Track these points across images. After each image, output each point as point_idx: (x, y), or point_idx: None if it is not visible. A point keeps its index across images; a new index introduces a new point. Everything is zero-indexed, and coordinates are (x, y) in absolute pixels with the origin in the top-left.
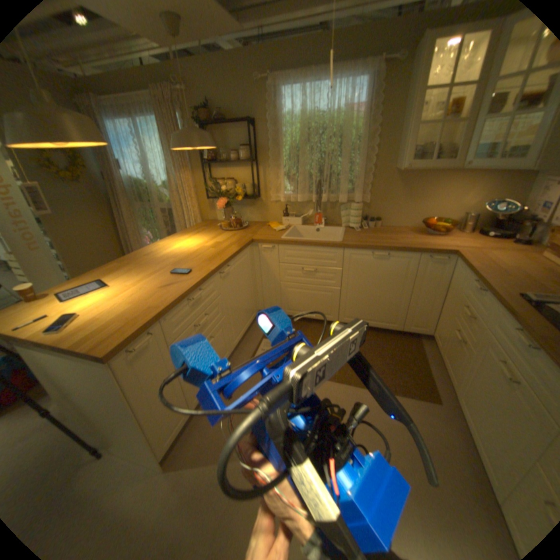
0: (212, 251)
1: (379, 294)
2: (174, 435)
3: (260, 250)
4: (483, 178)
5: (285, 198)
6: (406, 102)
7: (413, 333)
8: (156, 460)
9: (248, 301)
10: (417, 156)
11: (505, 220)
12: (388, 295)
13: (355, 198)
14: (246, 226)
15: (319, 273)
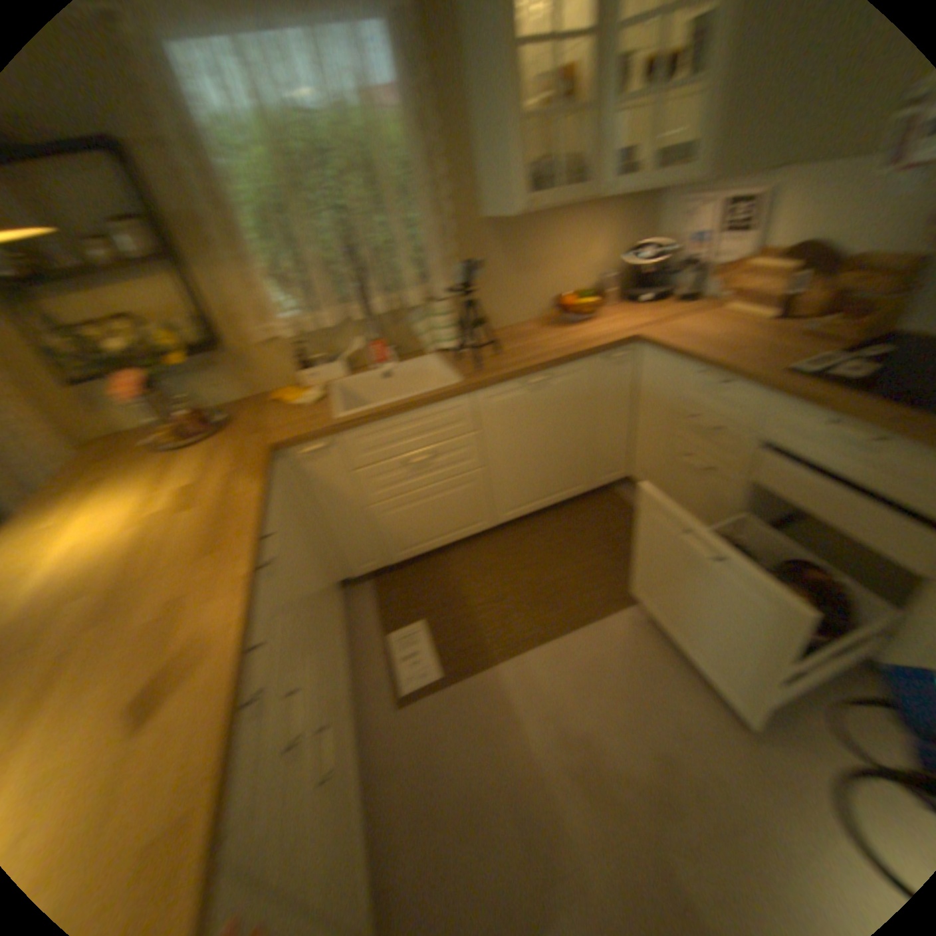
0: (180, 524)
1: (542, 450)
2: None
3: (291, 464)
4: (600, 216)
5: (282, 330)
6: (459, 87)
7: (601, 485)
8: None
9: (316, 584)
10: (525, 187)
11: (646, 273)
12: (557, 445)
13: (430, 294)
14: (214, 424)
15: (435, 457)
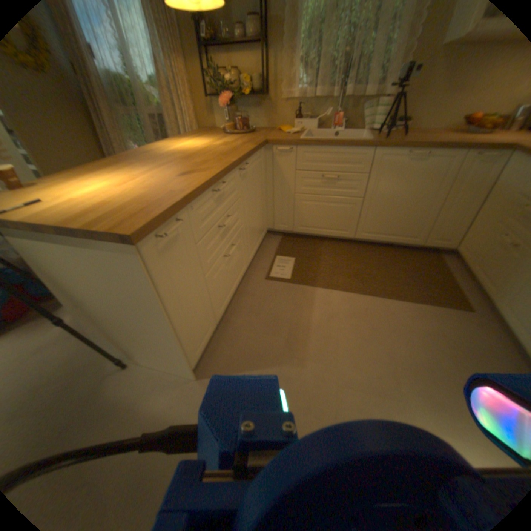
0: (222, 148)
1: (406, 203)
2: (202, 344)
3: (273, 153)
4: None
5: (299, 91)
6: None
7: (435, 246)
8: (189, 368)
9: (259, 214)
10: None
11: None
12: (417, 204)
13: (385, 89)
14: (251, 129)
15: (341, 180)
